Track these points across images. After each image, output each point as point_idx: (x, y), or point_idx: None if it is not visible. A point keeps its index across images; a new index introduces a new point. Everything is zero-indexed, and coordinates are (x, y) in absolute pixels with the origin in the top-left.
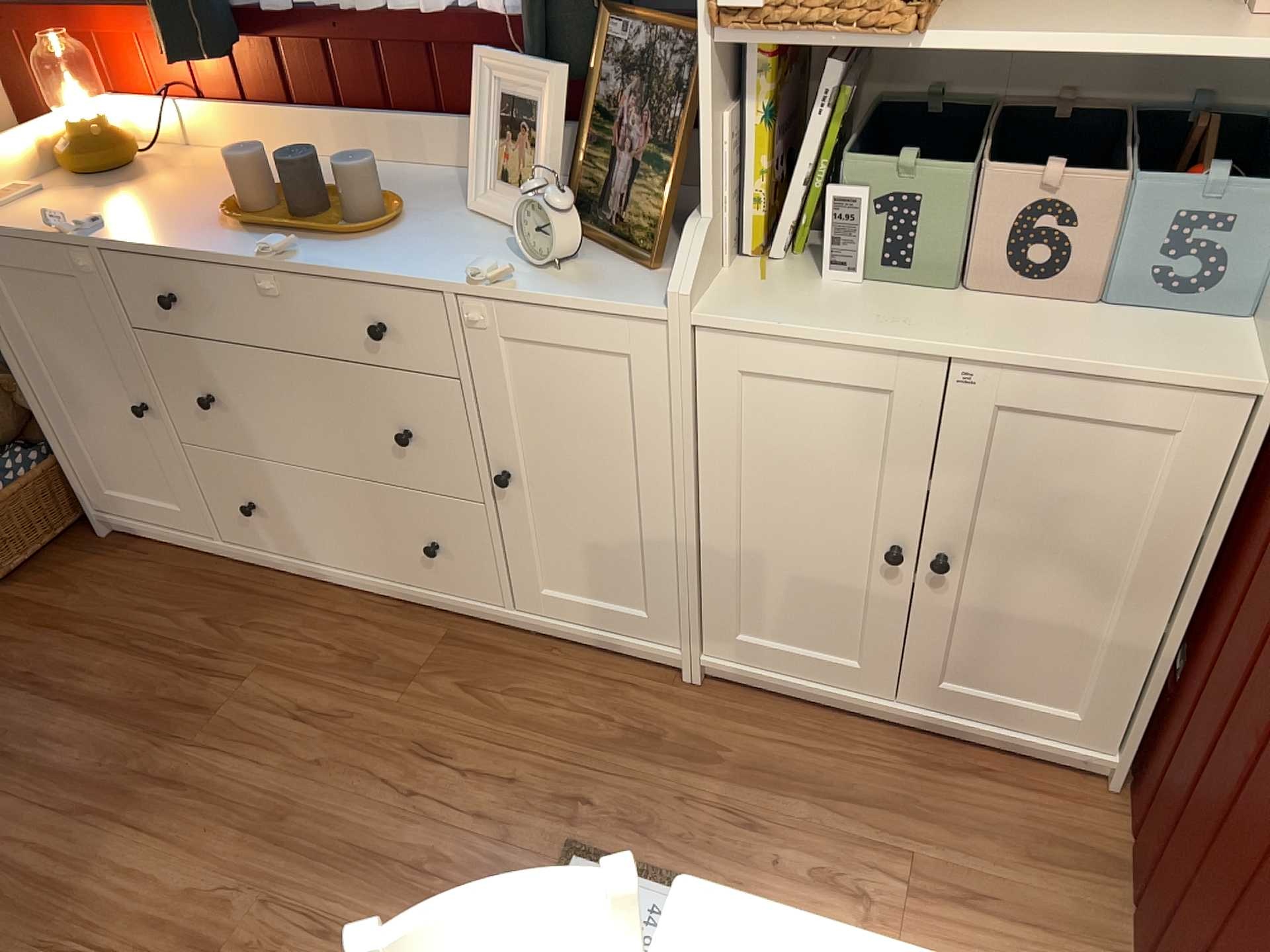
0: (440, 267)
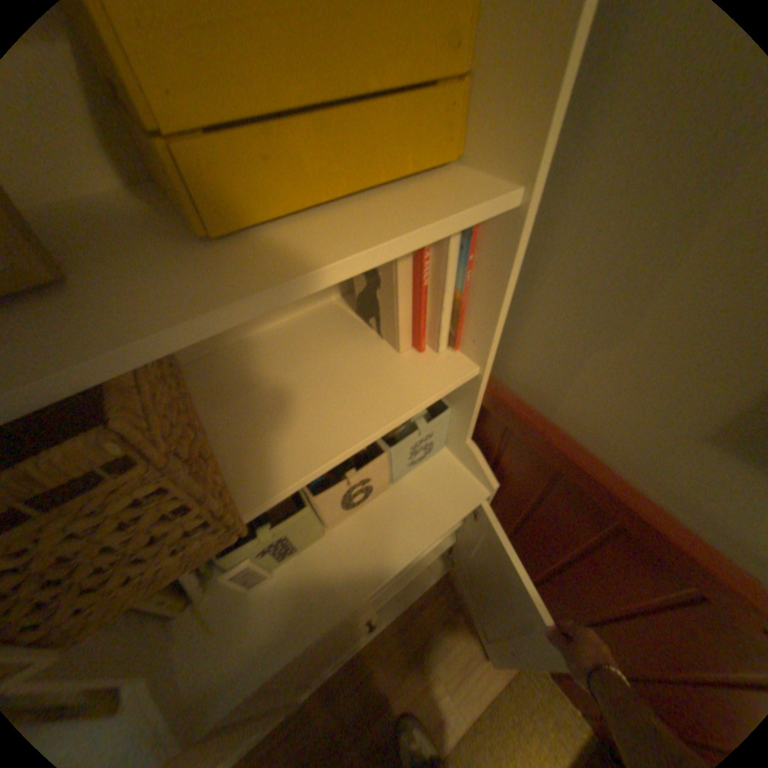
0: None
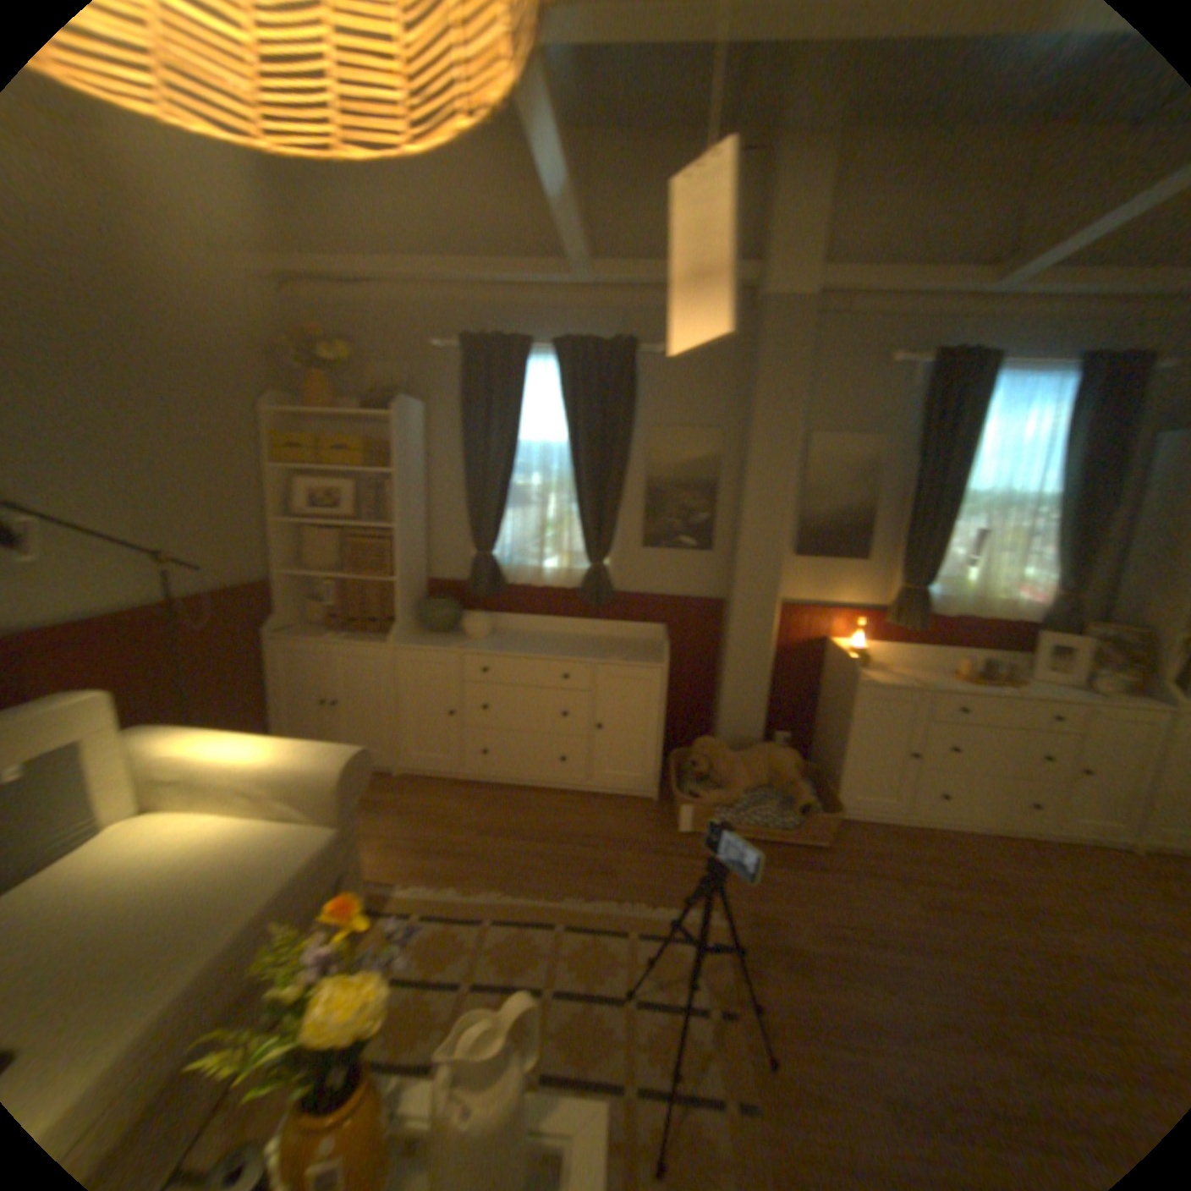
0: (1079, 699)
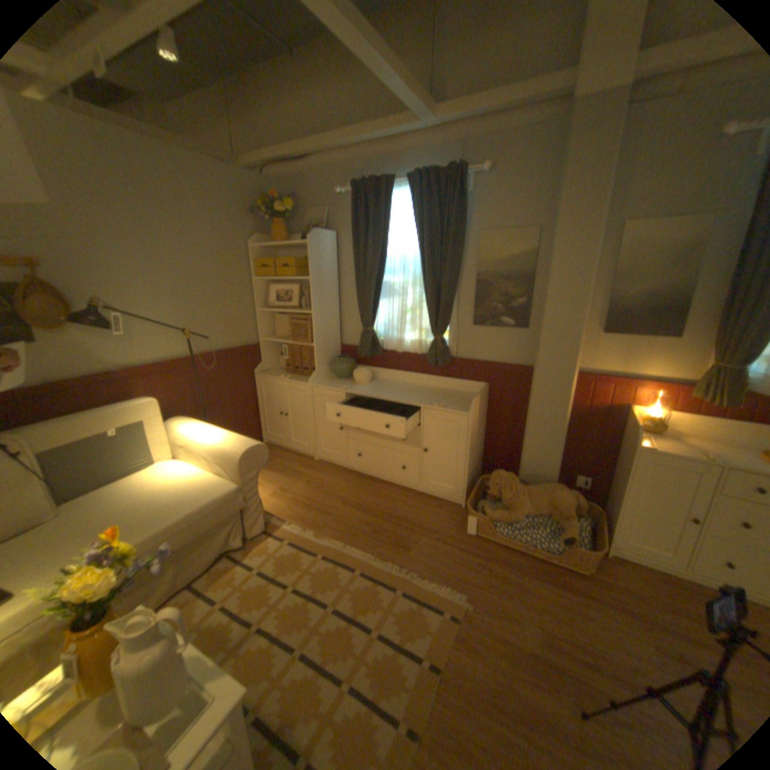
0: None
